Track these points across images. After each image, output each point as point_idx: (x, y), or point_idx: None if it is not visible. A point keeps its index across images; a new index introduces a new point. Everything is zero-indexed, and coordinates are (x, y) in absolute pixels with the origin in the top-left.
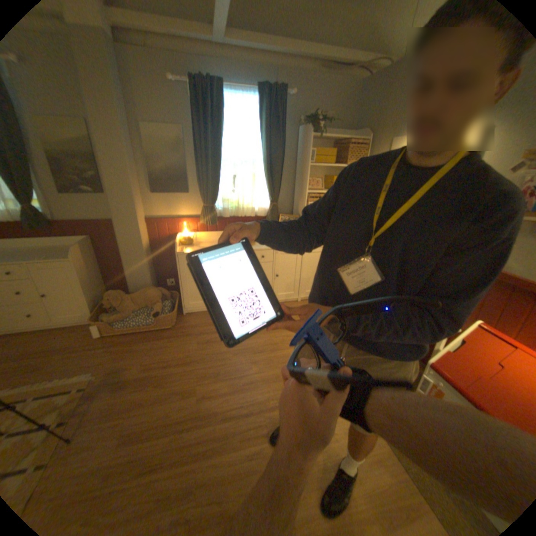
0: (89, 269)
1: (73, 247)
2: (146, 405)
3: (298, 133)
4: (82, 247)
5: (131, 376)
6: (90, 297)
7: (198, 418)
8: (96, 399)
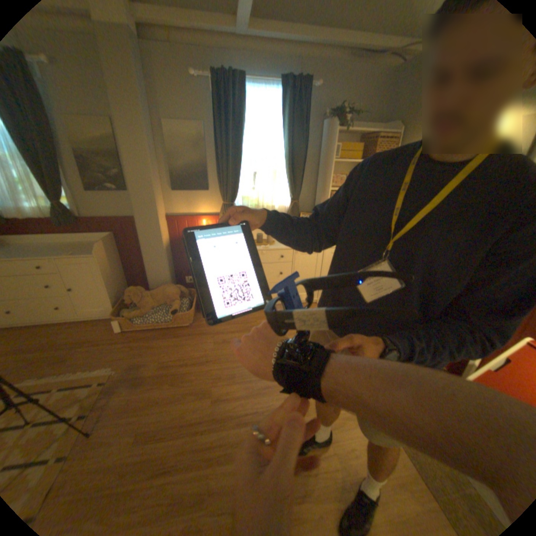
0: (112, 265)
1: (97, 244)
2: (161, 403)
3: (323, 128)
4: (105, 243)
5: (148, 373)
6: (112, 293)
7: (212, 421)
8: (114, 394)
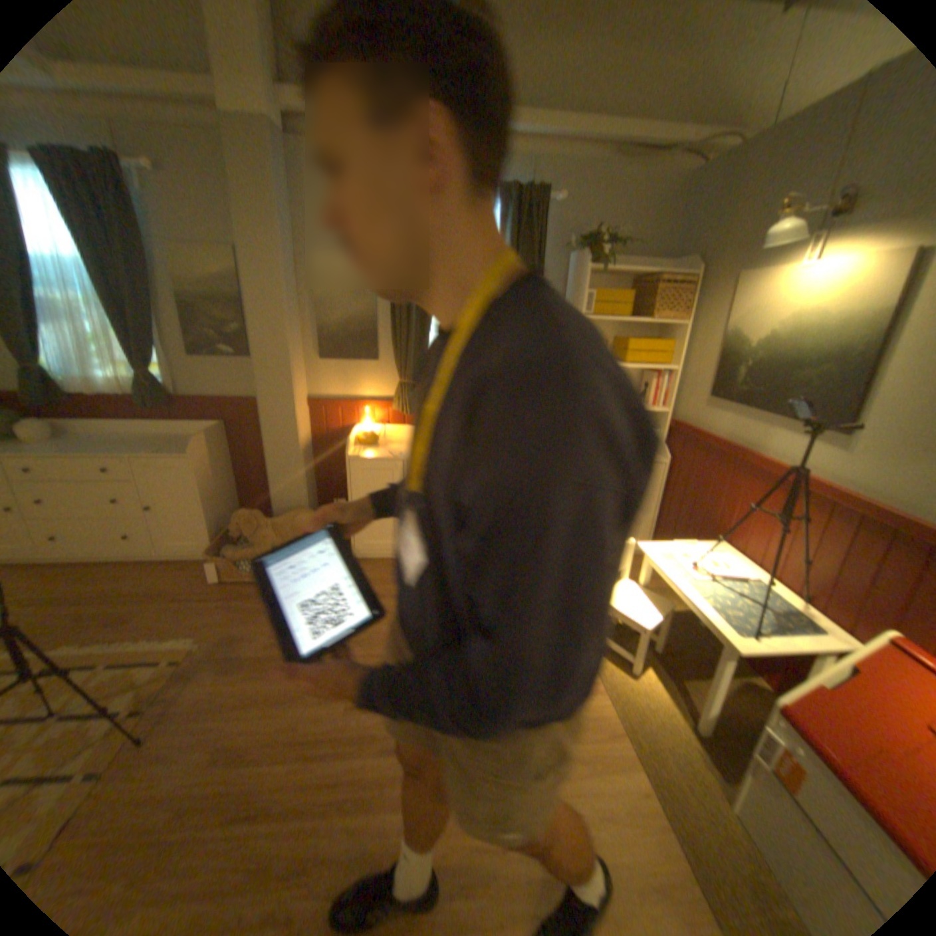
0: (217, 475)
1: (196, 438)
2: (264, 705)
3: (569, 265)
4: (210, 439)
5: (251, 653)
6: (214, 519)
7: (342, 742)
8: (192, 683)
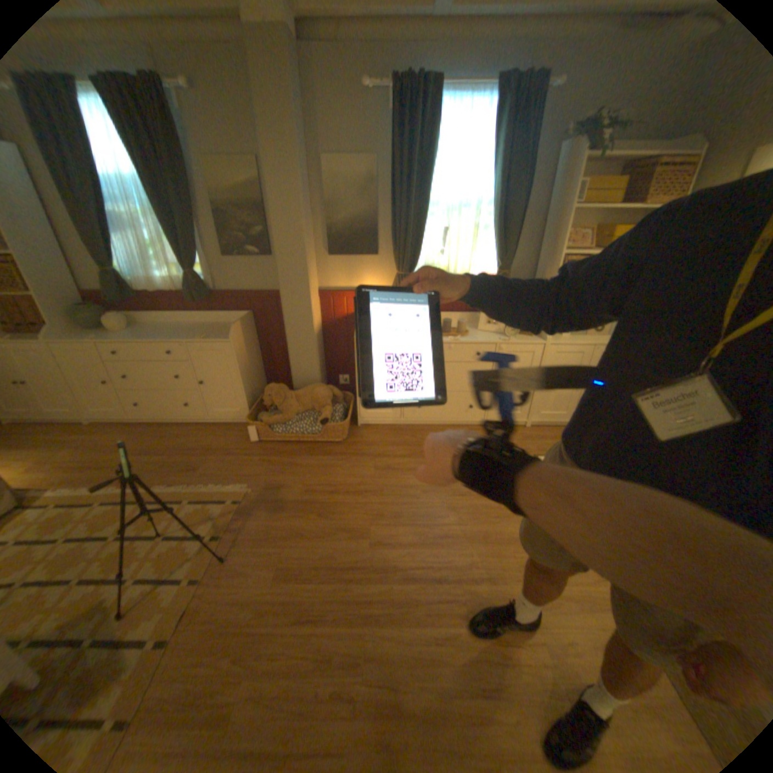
0: (250, 355)
1: (234, 325)
2: (307, 537)
3: (559, 154)
4: (243, 325)
5: (291, 496)
6: (249, 390)
7: (371, 569)
8: (251, 517)
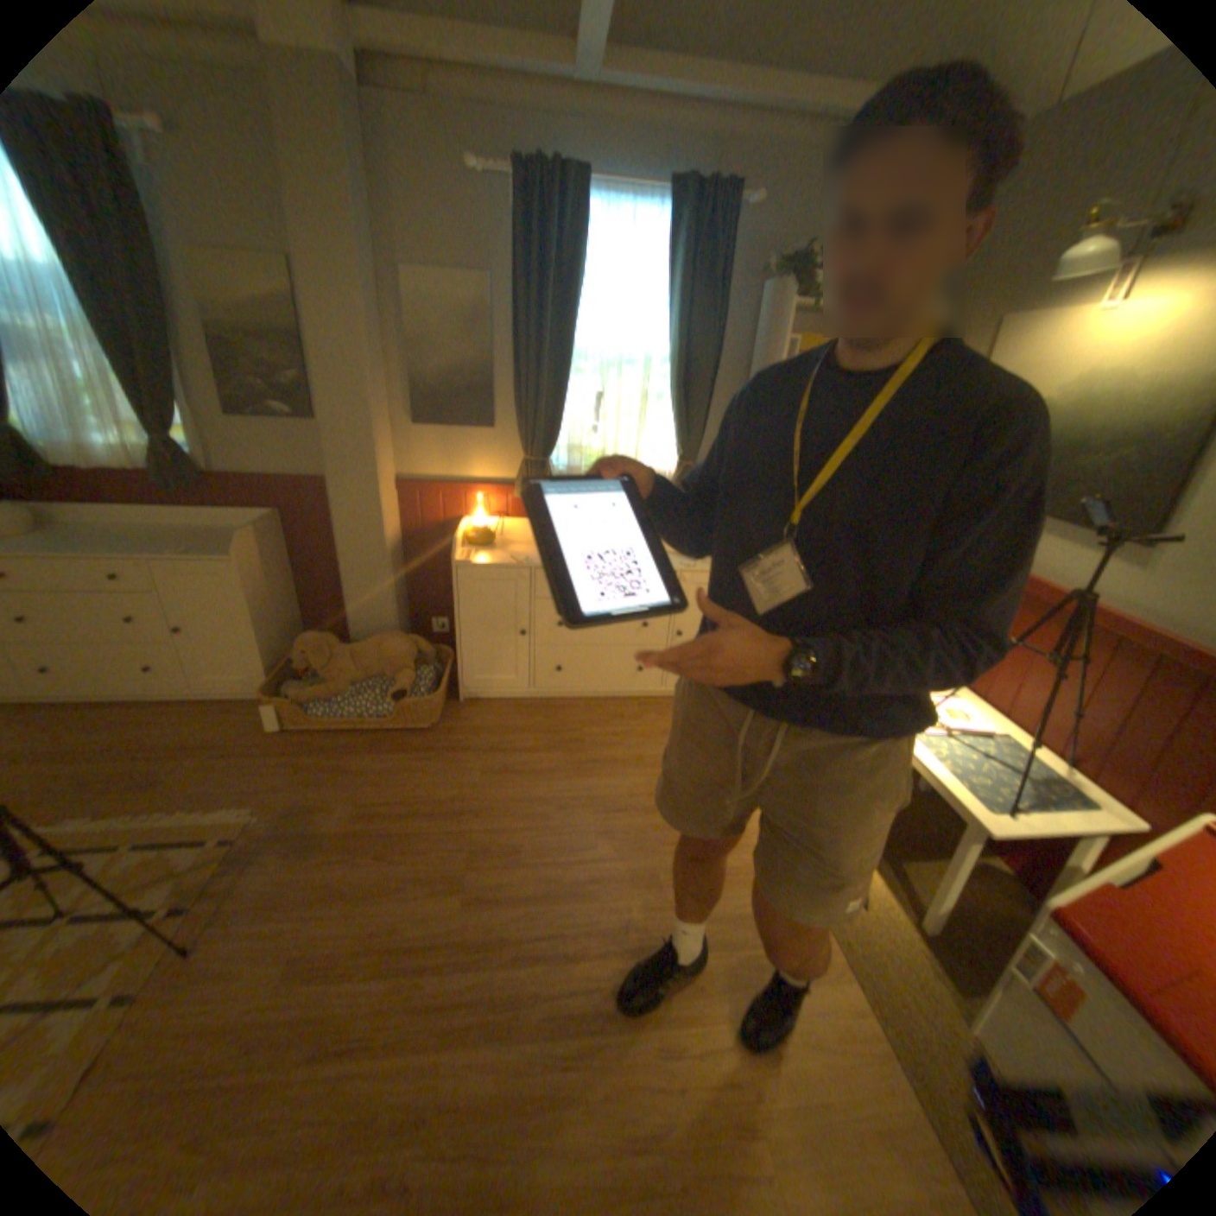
0: (272, 583)
1: (241, 533)
2: (352, 898)
3: (761, 299)
4: (260, 533)
5: (330, 827)
6: (269, 644)
7: (460, 947)
8: (252, 868)
